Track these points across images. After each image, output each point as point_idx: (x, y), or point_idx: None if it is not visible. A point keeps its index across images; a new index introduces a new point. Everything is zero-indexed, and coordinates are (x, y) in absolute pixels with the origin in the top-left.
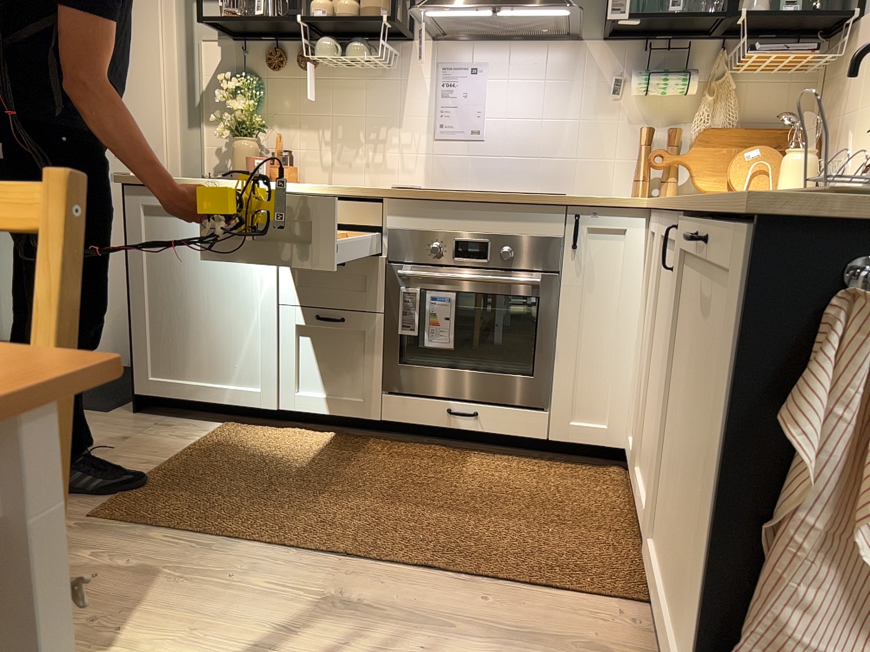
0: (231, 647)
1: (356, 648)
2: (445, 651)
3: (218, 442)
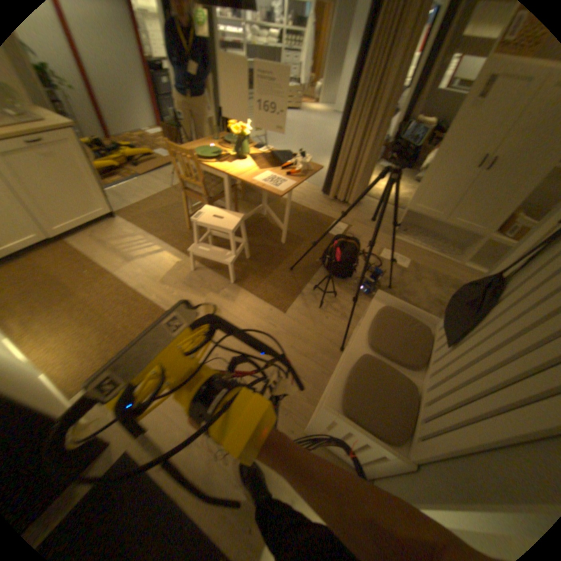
0: (153, 258)
1: (131, 251)
2: (115, 246)
3: (89, 368)
